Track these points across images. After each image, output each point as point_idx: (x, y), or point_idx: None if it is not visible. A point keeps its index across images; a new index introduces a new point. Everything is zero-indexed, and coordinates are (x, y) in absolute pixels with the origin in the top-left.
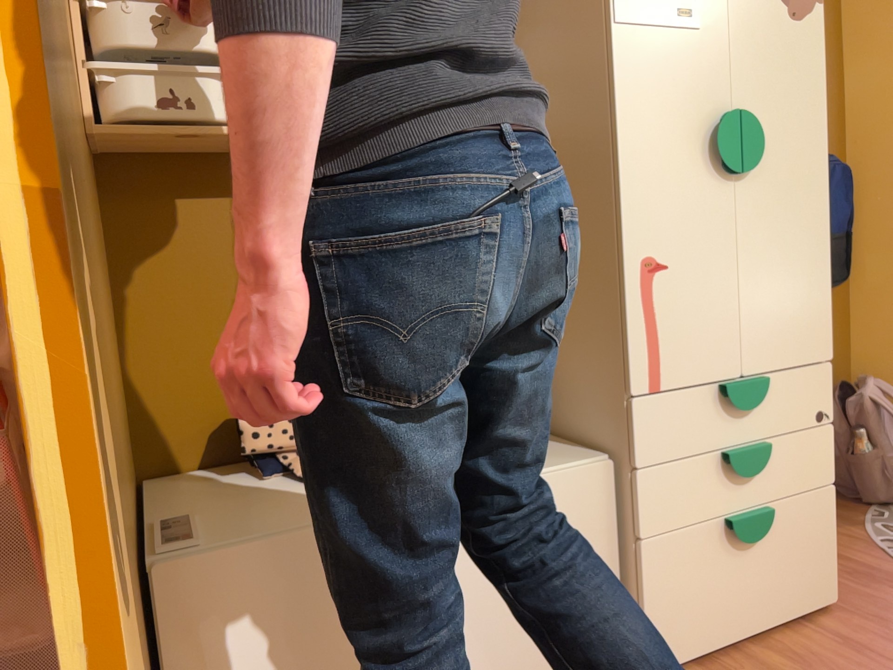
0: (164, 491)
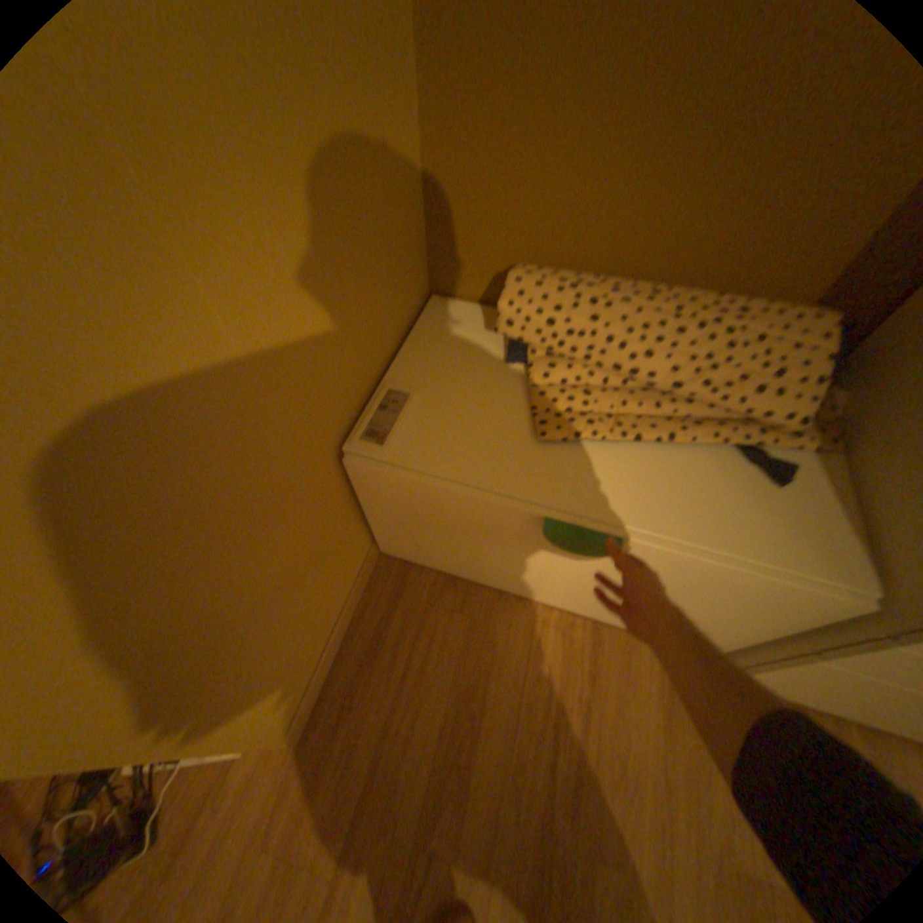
0: (430, 326)
